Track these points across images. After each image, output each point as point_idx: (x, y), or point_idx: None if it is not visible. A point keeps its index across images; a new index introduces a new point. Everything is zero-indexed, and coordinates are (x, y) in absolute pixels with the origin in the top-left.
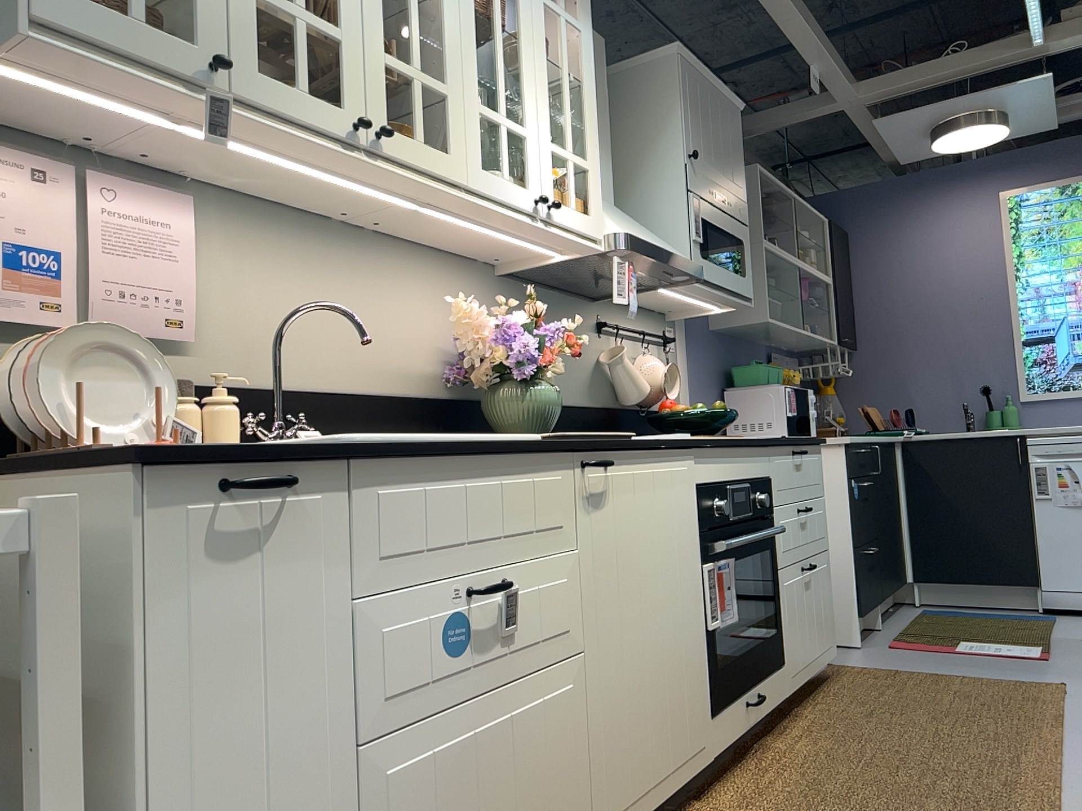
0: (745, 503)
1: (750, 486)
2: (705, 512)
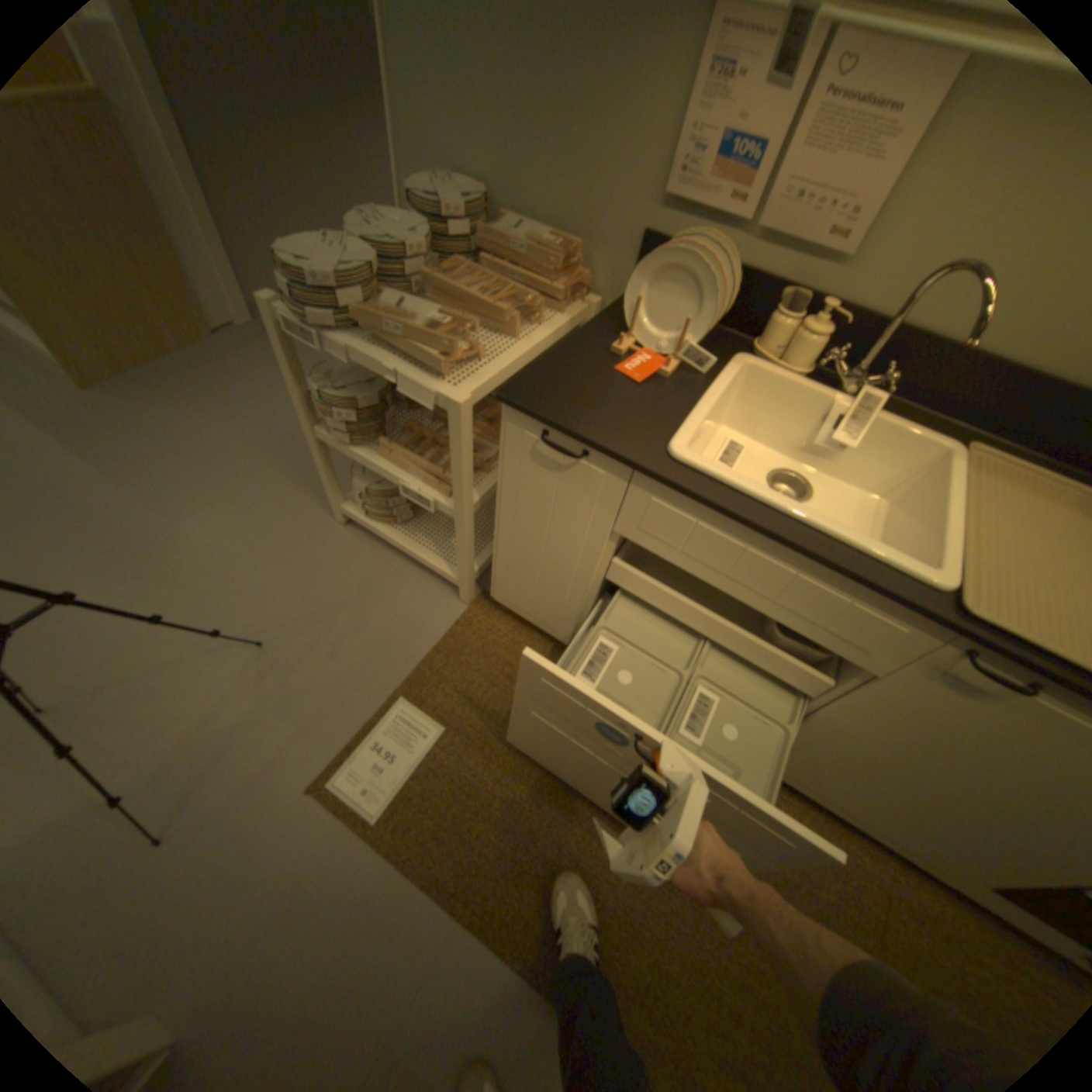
0: None
1: None
2: None
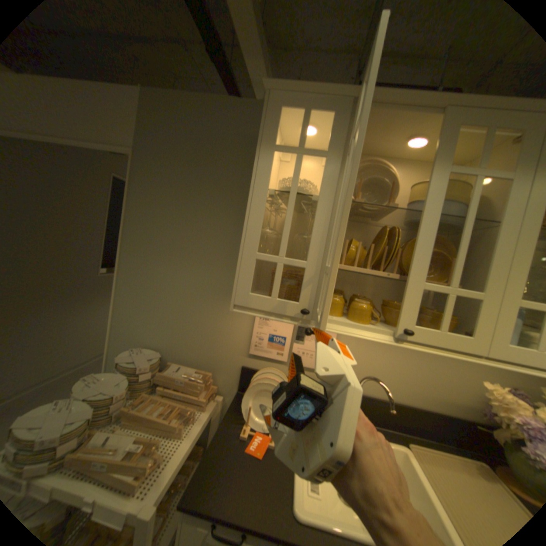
0: None
1: None
2: None
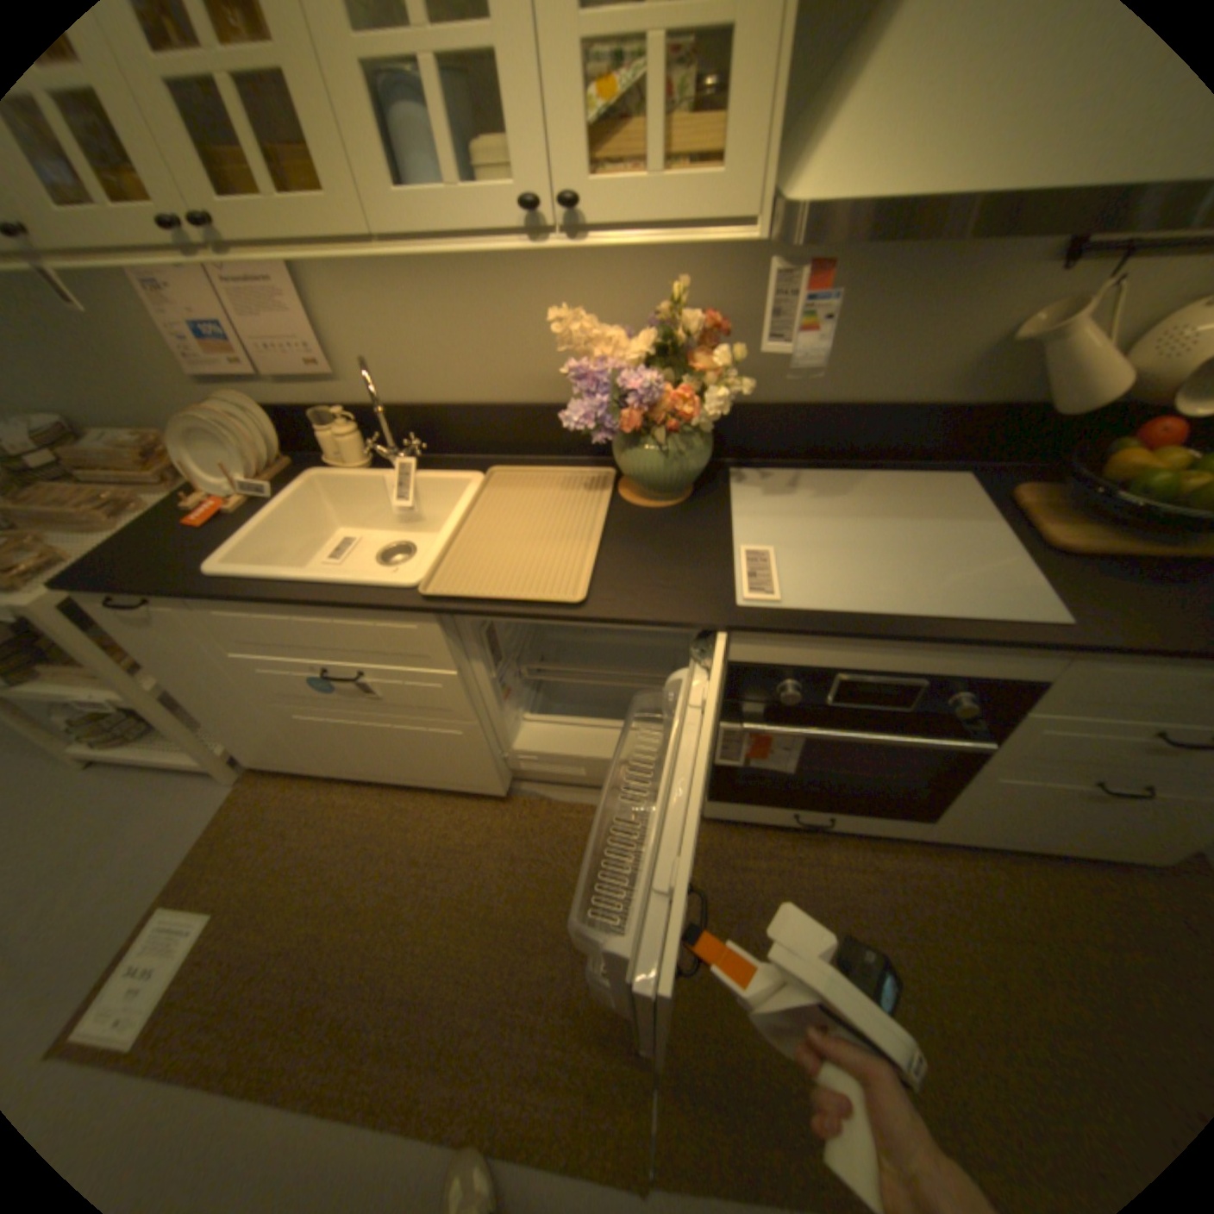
0: (900, 694)
1: (929, 682)
2: (740, 685)
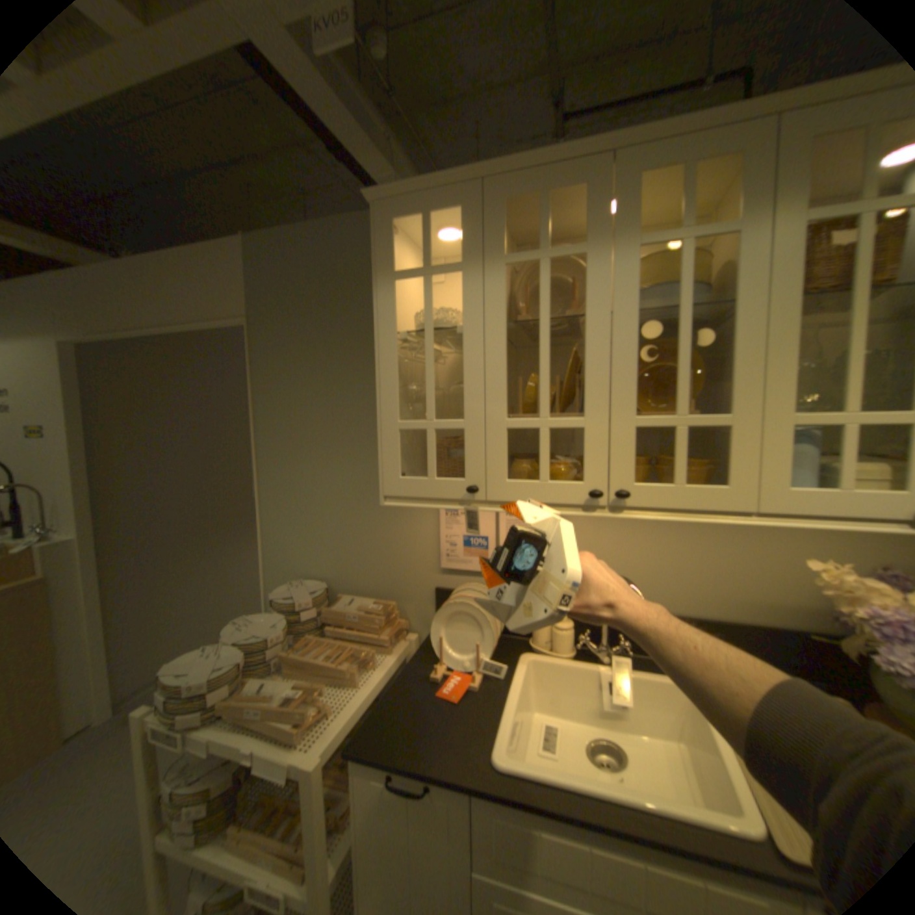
0: None
1: None
2: None
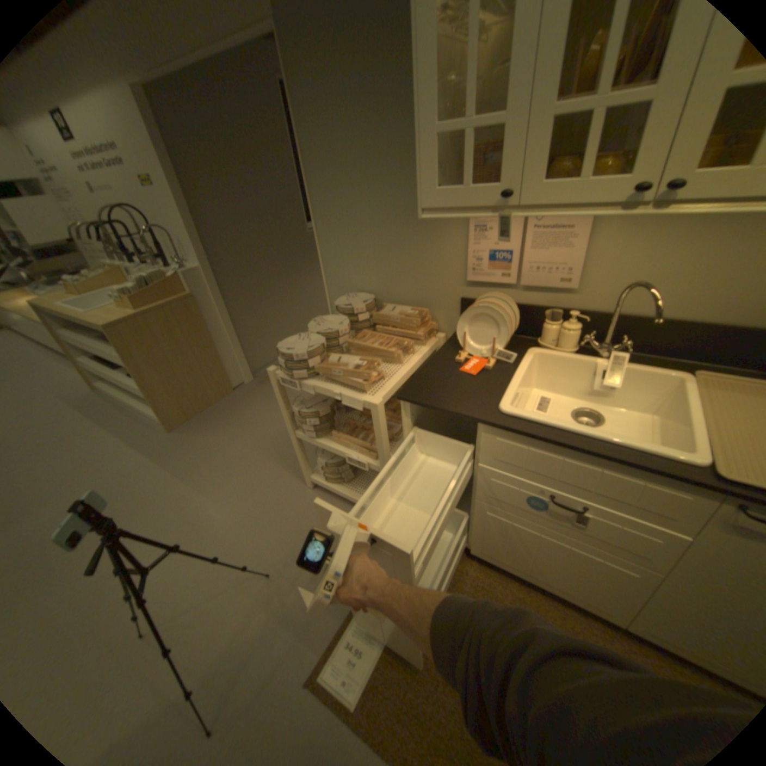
0: None
1: None
2: None
